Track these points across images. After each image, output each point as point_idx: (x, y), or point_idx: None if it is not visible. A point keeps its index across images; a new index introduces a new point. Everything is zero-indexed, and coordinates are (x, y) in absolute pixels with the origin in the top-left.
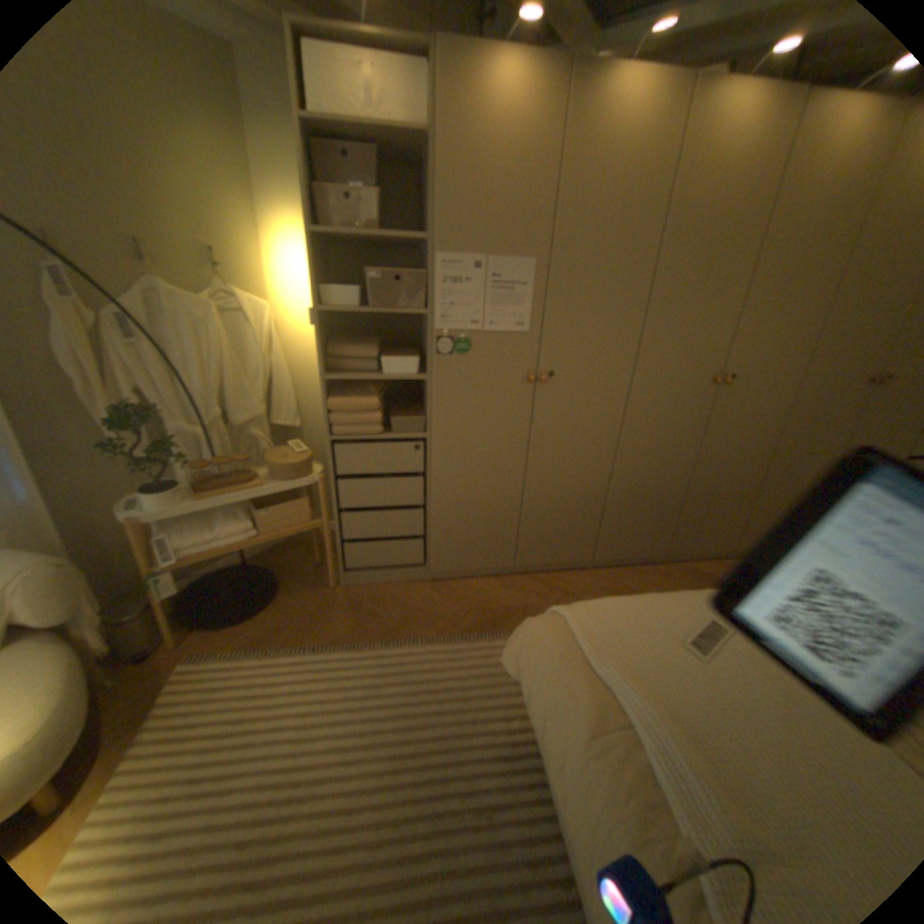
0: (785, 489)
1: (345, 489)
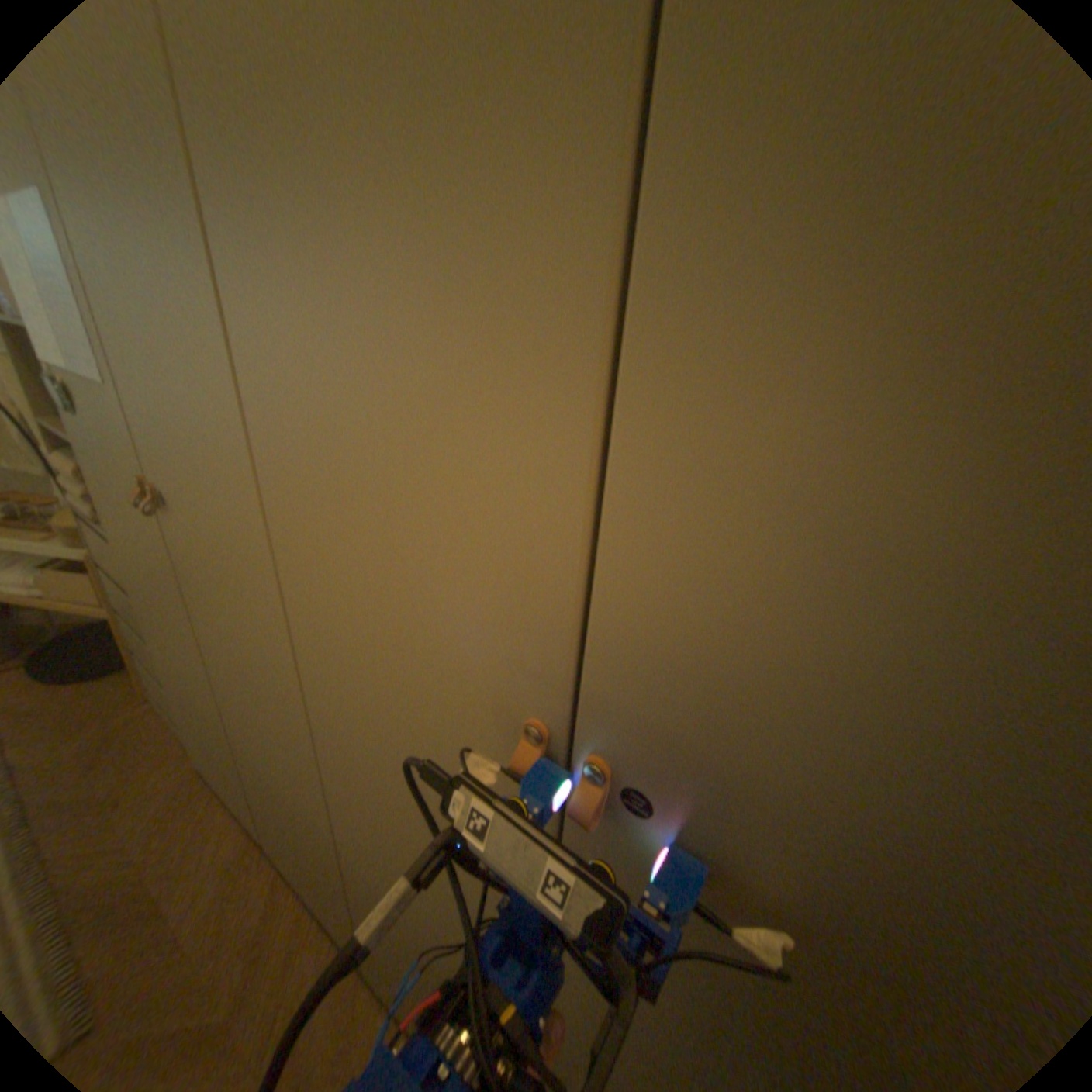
0: None
1: (104, 585)
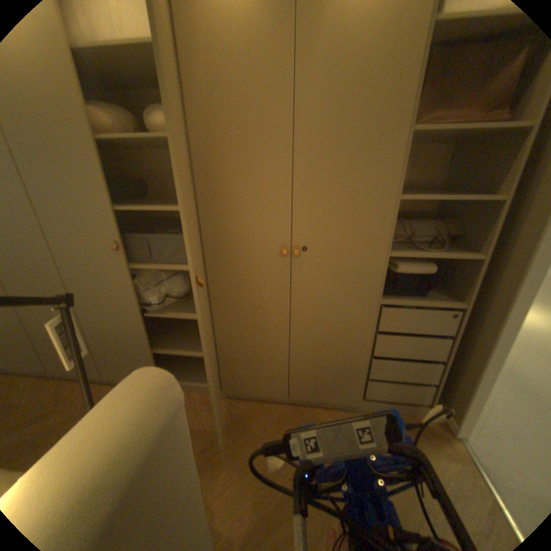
0: (240, 348)
1: None
